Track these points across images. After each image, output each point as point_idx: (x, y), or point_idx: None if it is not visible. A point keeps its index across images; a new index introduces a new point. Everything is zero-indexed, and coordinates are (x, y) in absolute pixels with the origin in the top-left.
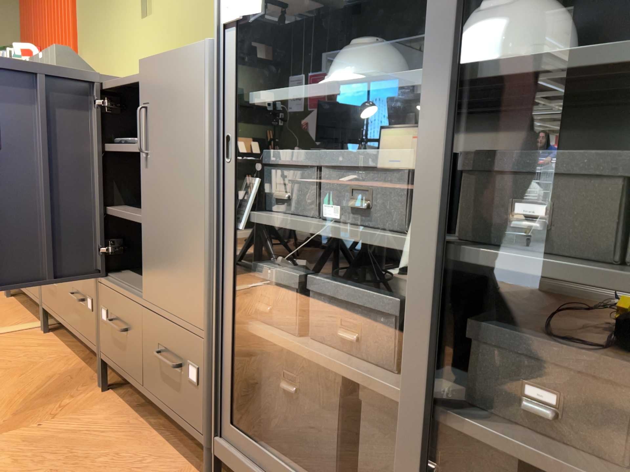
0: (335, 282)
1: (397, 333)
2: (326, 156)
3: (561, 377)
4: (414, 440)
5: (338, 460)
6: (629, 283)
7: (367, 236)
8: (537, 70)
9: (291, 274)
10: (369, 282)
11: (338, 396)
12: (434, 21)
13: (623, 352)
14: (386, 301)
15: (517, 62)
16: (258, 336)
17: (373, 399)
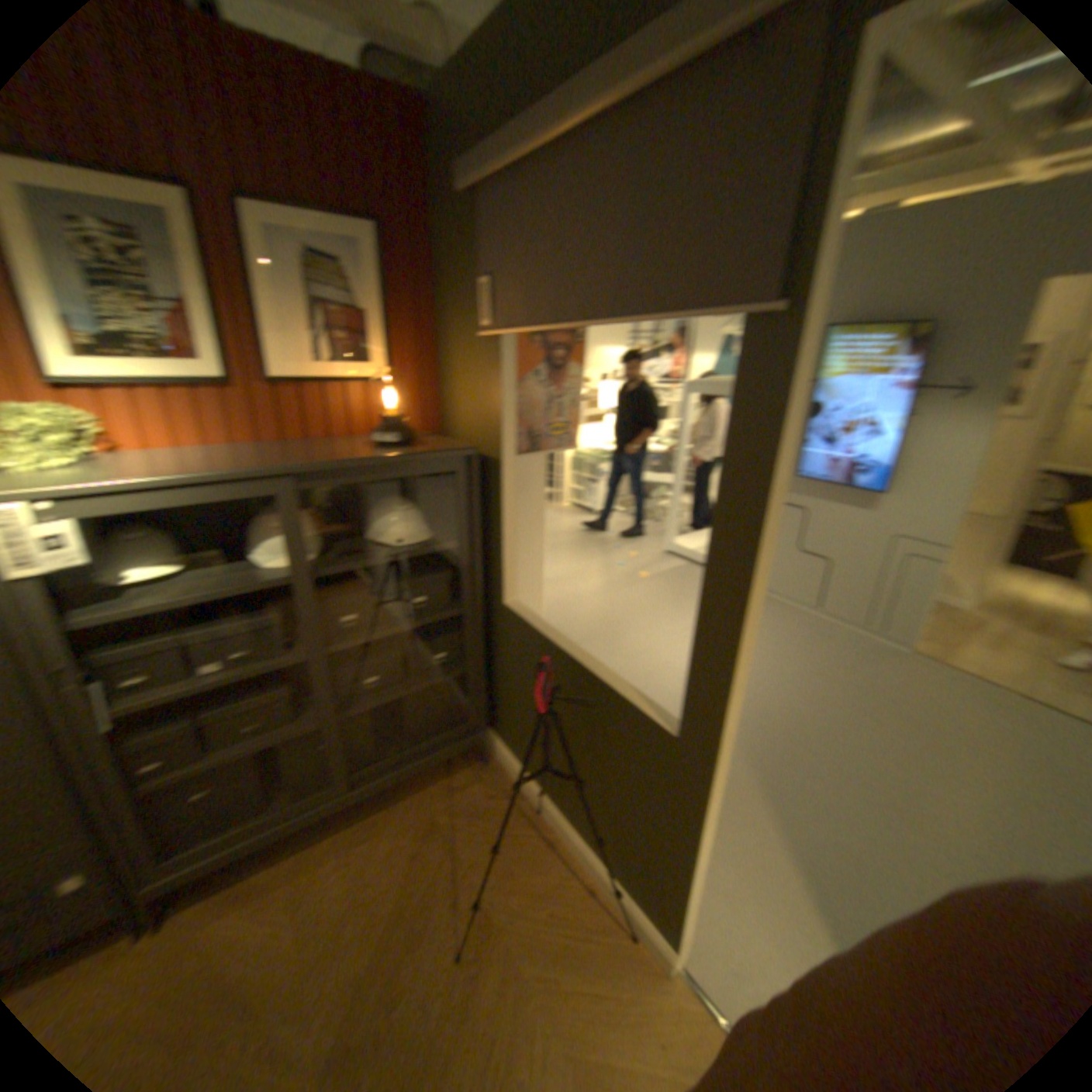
0: (214, 711)
1: (281, 707)
2: (173, 642)
3: (368, 673)
4: (327, 741)
5: (253, 801)
6: (388, 634)
7: (254, 674)
8: (337, 574)
9: (168, 732)
10: (235, 696)
11: (243, 768)
12: (287, 566)
13: (380, 651)
14: (269, 697)
15: (327, 573)
16: (147, 794)
17: (279, 748)
